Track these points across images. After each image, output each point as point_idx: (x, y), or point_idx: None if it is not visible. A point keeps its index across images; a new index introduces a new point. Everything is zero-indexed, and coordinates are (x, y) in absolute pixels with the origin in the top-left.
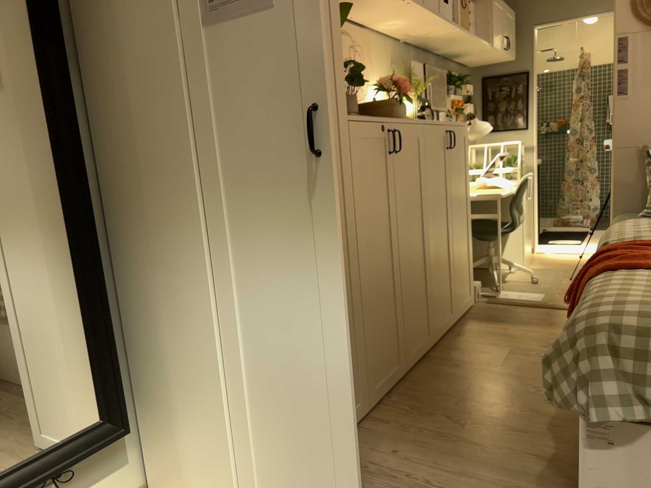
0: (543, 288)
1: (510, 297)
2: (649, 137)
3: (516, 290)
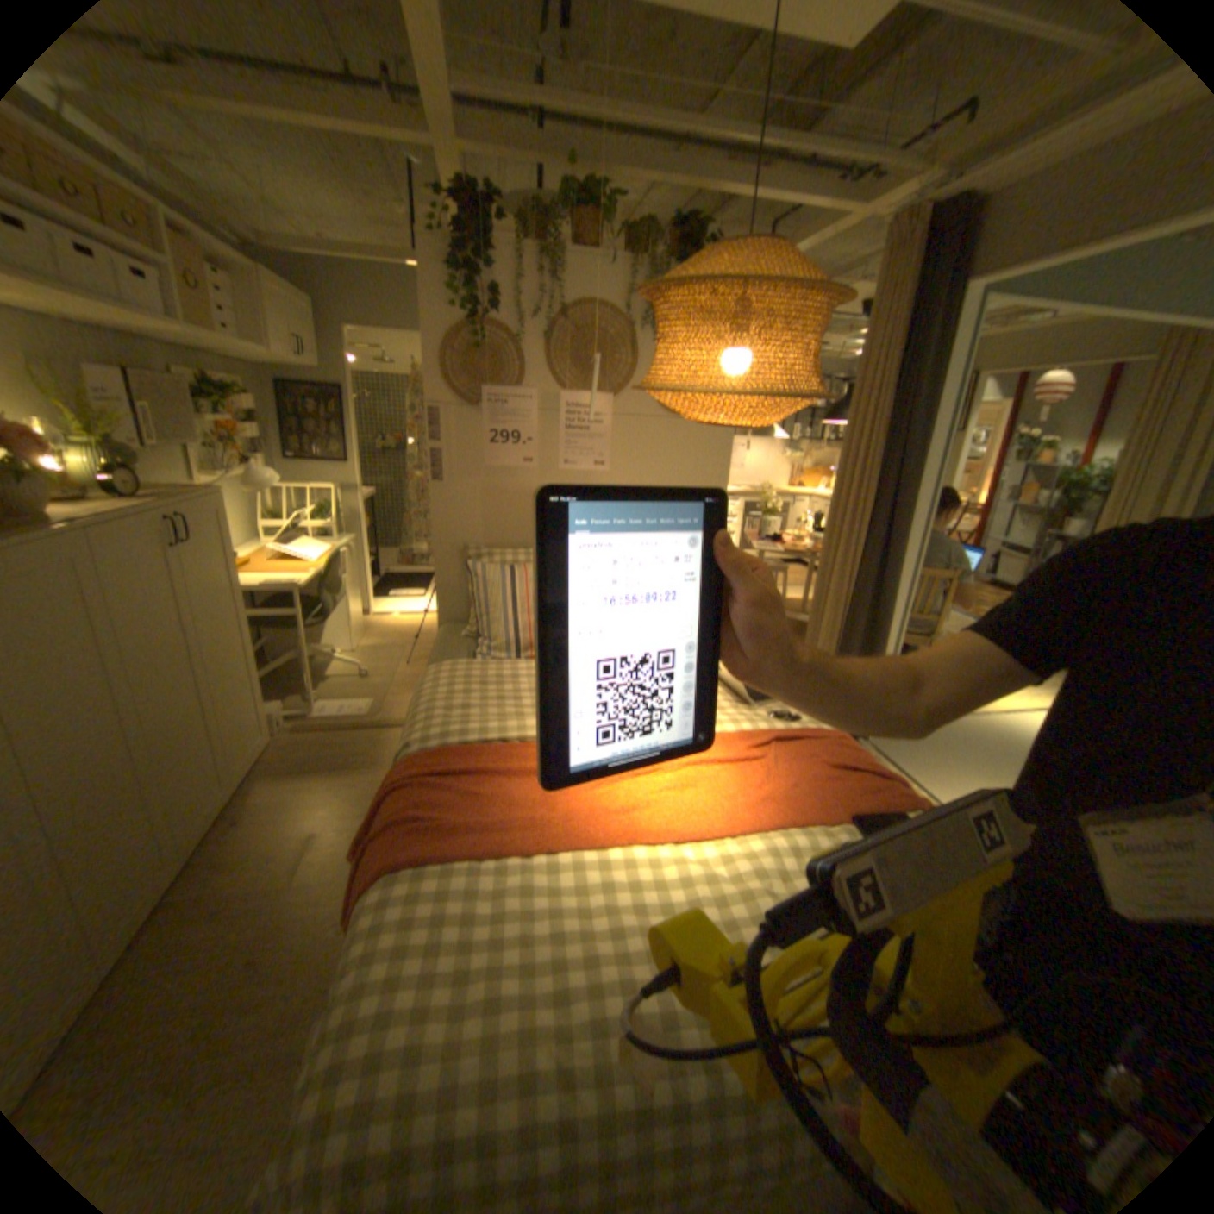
0: (375, 687)
1: (330, 713)
2: (475, 535)
3: (340, 697)
